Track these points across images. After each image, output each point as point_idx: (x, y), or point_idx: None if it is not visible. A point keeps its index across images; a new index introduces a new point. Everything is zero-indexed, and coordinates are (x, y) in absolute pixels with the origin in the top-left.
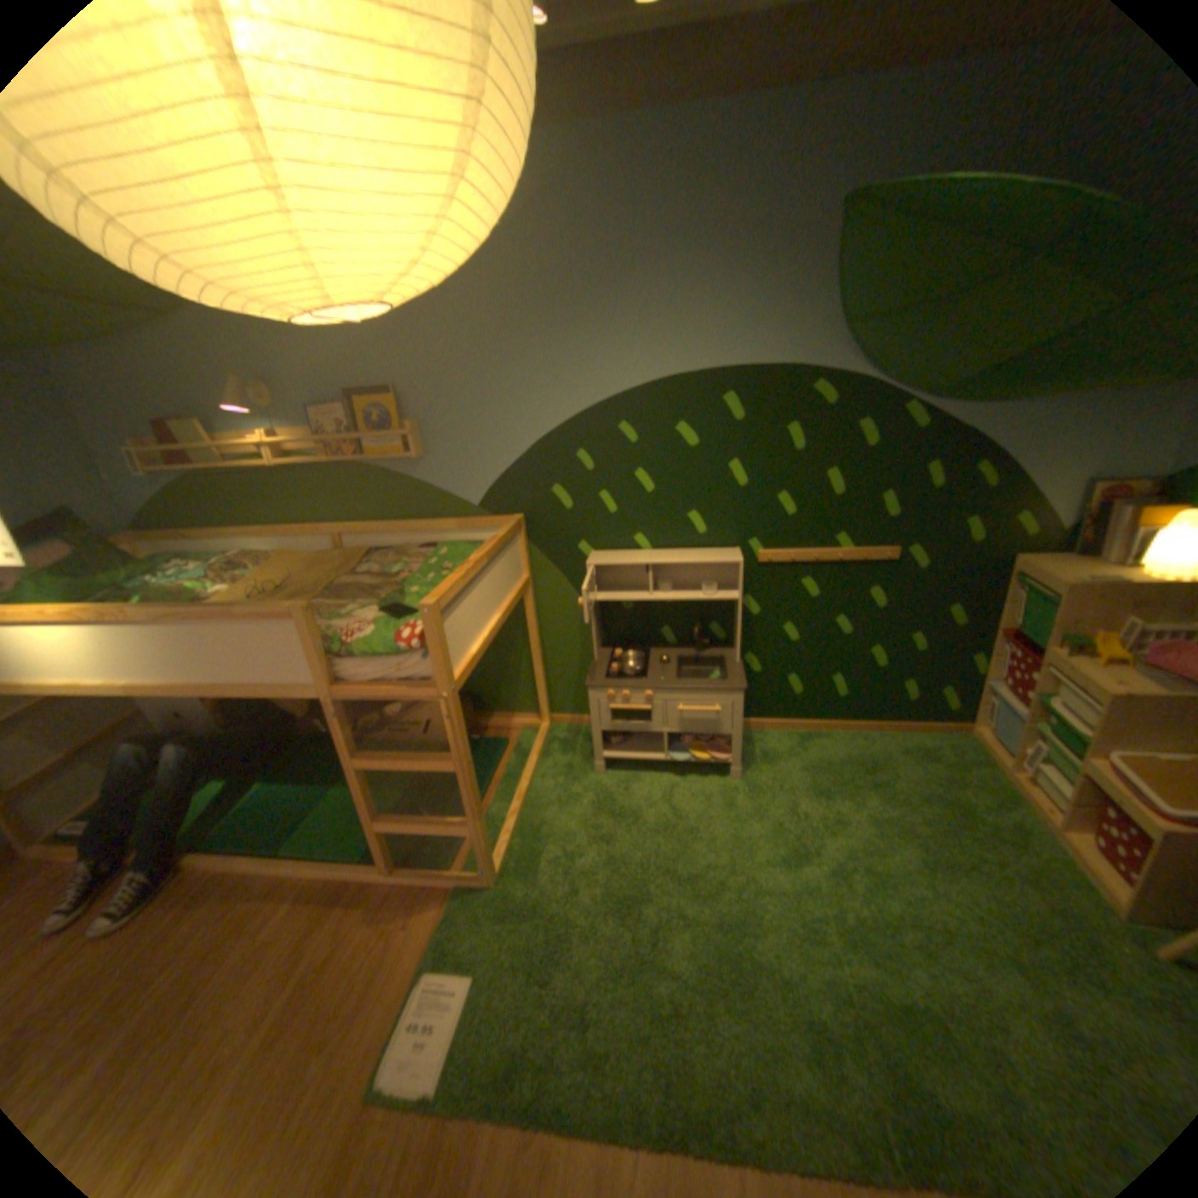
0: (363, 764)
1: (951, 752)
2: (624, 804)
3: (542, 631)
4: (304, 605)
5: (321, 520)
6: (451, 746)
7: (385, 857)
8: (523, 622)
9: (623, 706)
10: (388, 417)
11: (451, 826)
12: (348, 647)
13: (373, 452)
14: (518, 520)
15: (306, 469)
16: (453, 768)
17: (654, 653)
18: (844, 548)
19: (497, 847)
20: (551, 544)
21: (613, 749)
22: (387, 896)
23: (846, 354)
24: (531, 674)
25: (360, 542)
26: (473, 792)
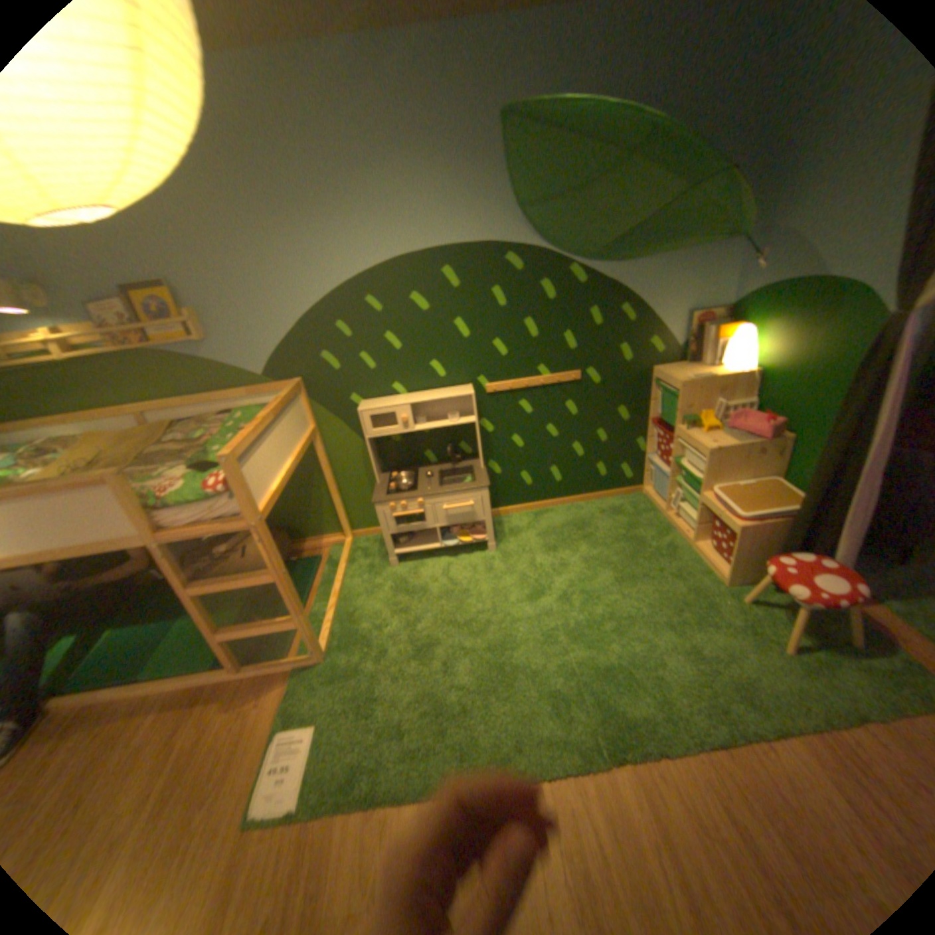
0: (195, 592)
1: (629, 505)
2: (414, 583)
3: (333, 468)
4: (113, 472)
5: (120, 403)
6: (266, 562)
7: (229, 660)
8: (316, 463)
9: (402, 513)
10: (164, 307)
11: (279, 624)
12: (161, 501)
13: (156, 339)
14: (296, 382)
15: (95, 360)
16: (271, 580)
17: (421, 471)
18: (543, 375)
19: (321, 634)
20: (327, 398)
21: (401, 547)
22: (237, 688)
23: (523, 232)
24: (330, 503)
25: (160, 417)
26: (291, 594)
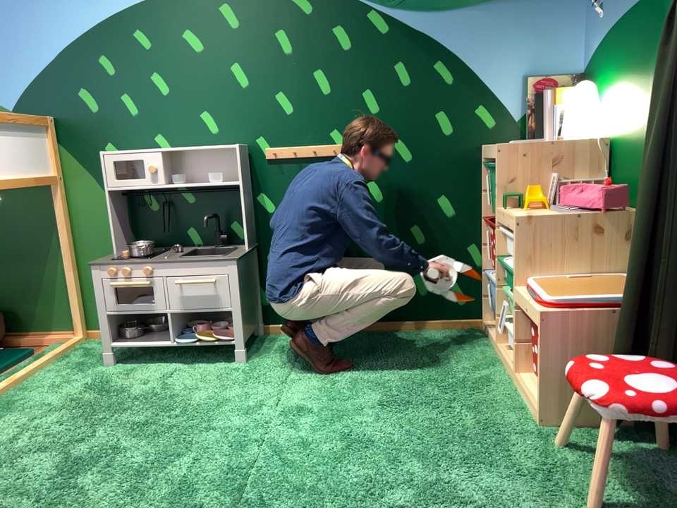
0: None
1: (456, 338)
2: (119, 383)
3: (76, 235)
4: None
5: None
6: None
7: None
8: (58, 226)
9: (124, 282)
10: None
11: None
12: None
13: None
14: (45, 117)
15: None
16: None
17: (176, 249)
18: (338, 141)
19: None
20: (81, 144)
21: (126, 340)
22: None
23: None
24: (67, 283)
25: None
26: None
